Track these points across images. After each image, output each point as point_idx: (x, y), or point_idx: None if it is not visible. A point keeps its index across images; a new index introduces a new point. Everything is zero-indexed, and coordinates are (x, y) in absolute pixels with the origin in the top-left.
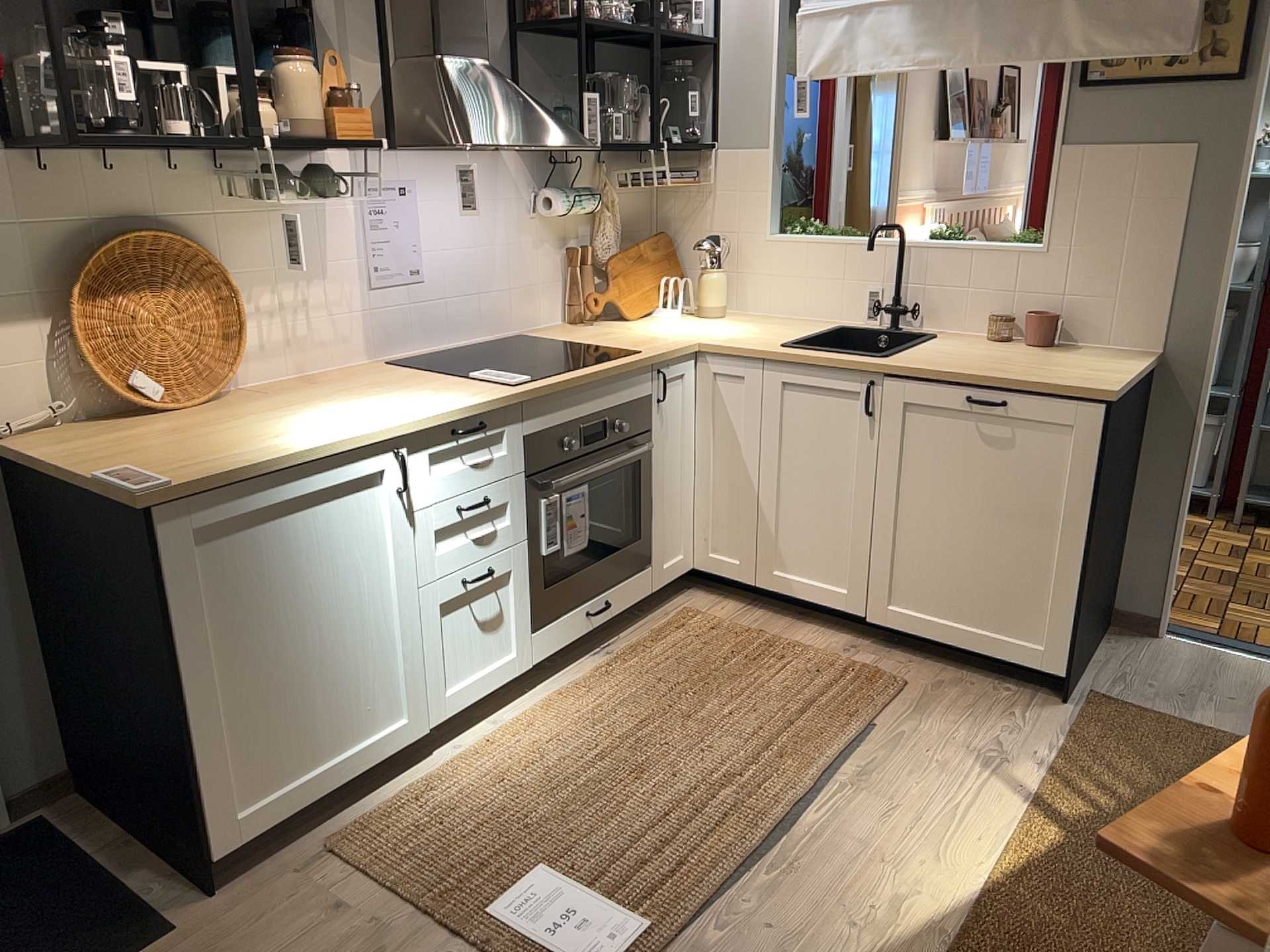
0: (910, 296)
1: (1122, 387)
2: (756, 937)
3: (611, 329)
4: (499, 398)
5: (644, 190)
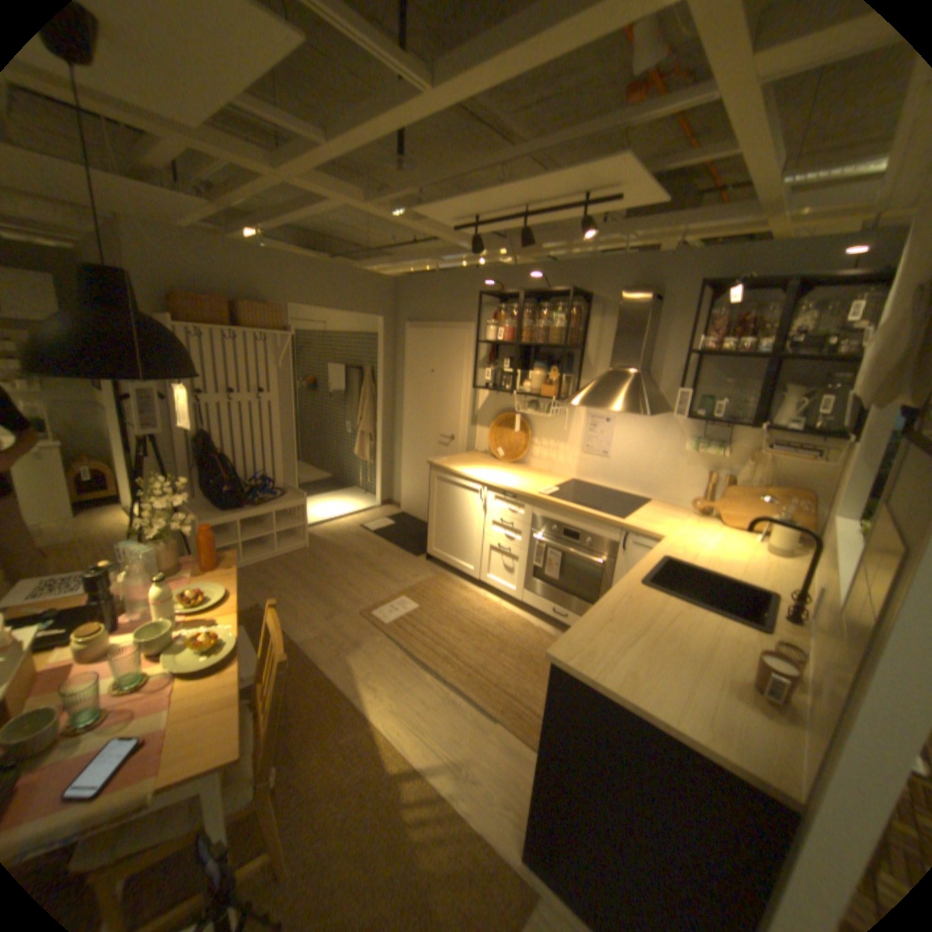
0: (824, 606)
1: (563, 665)
2: (374, 648)
3: (691, 520)
4: (520, 491)
5: (827, 460)
